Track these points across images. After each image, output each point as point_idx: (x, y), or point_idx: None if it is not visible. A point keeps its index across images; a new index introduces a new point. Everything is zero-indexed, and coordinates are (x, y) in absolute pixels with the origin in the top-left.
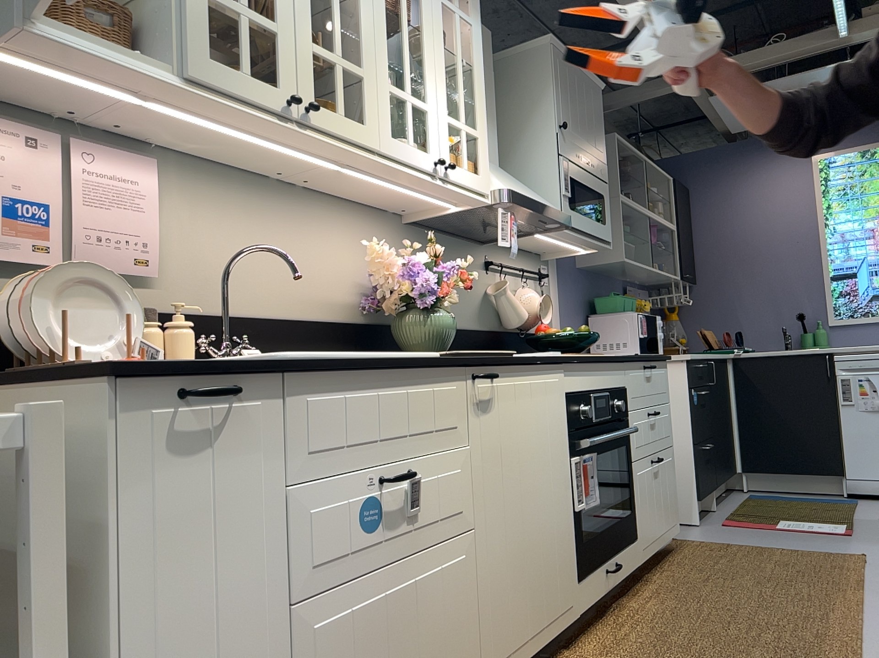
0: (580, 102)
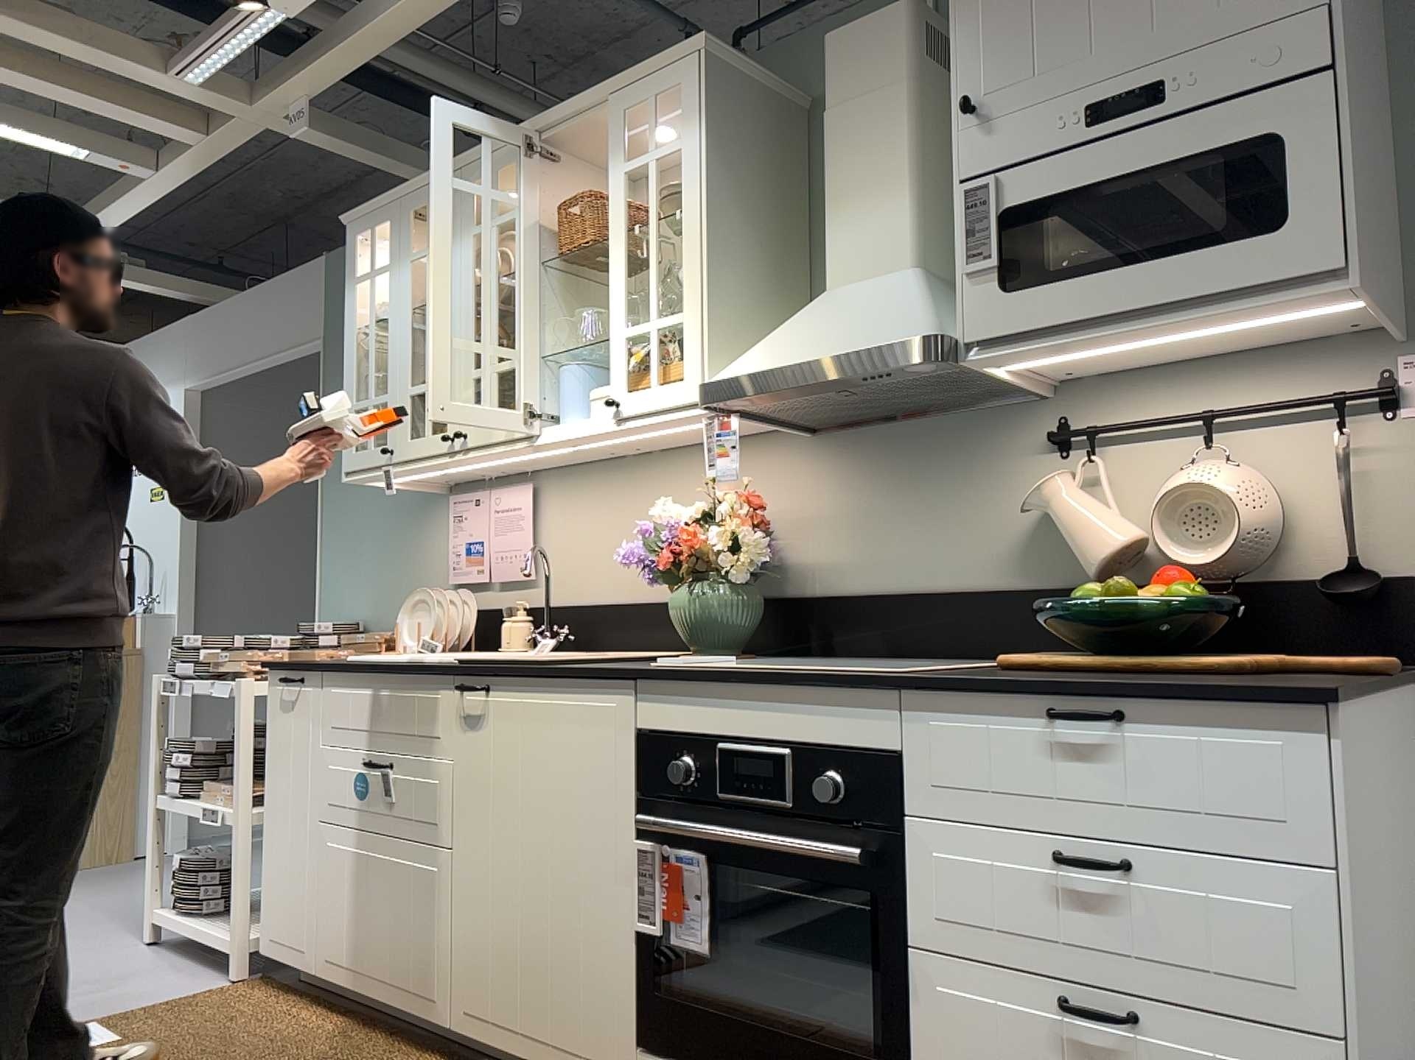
0: None
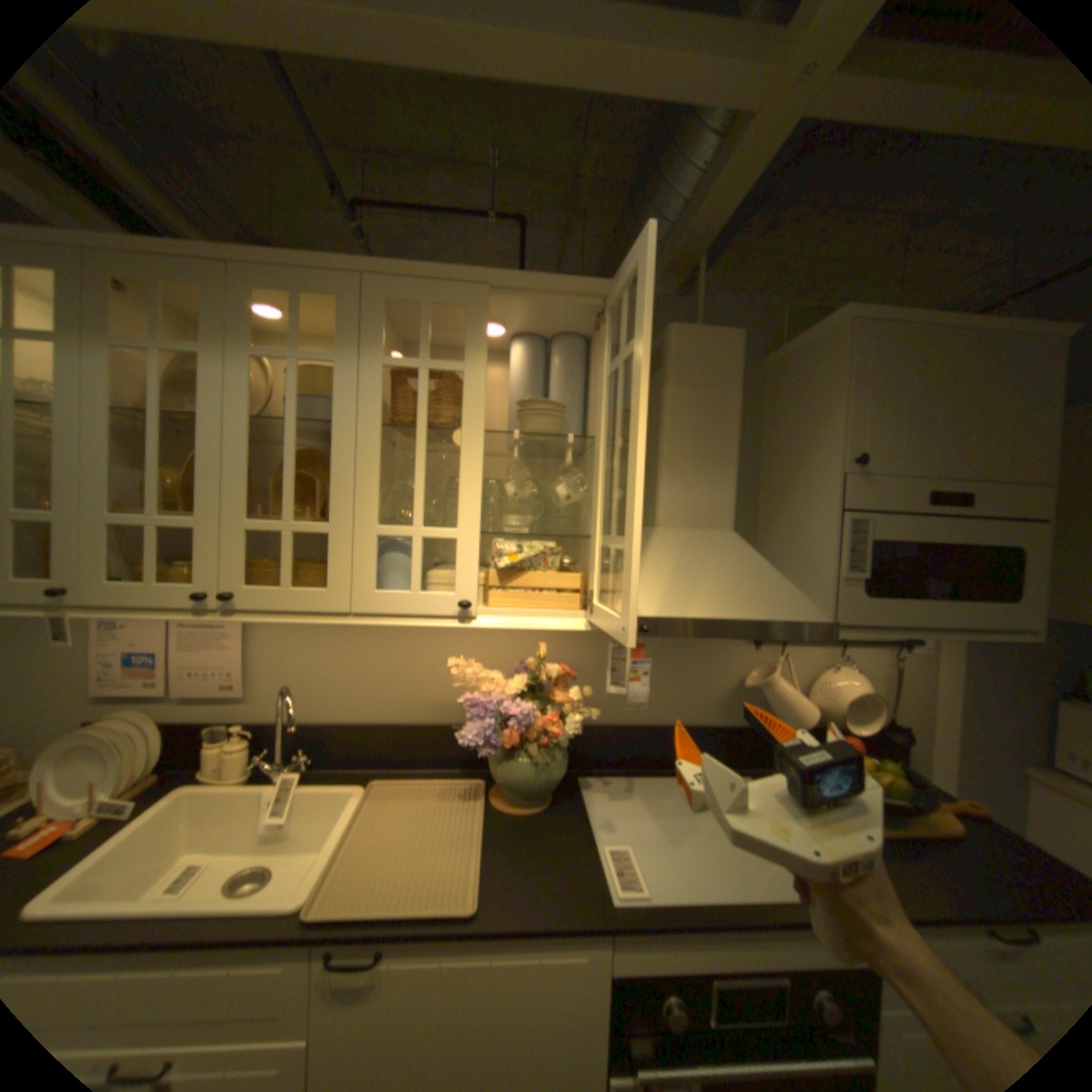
0: (950, 391)
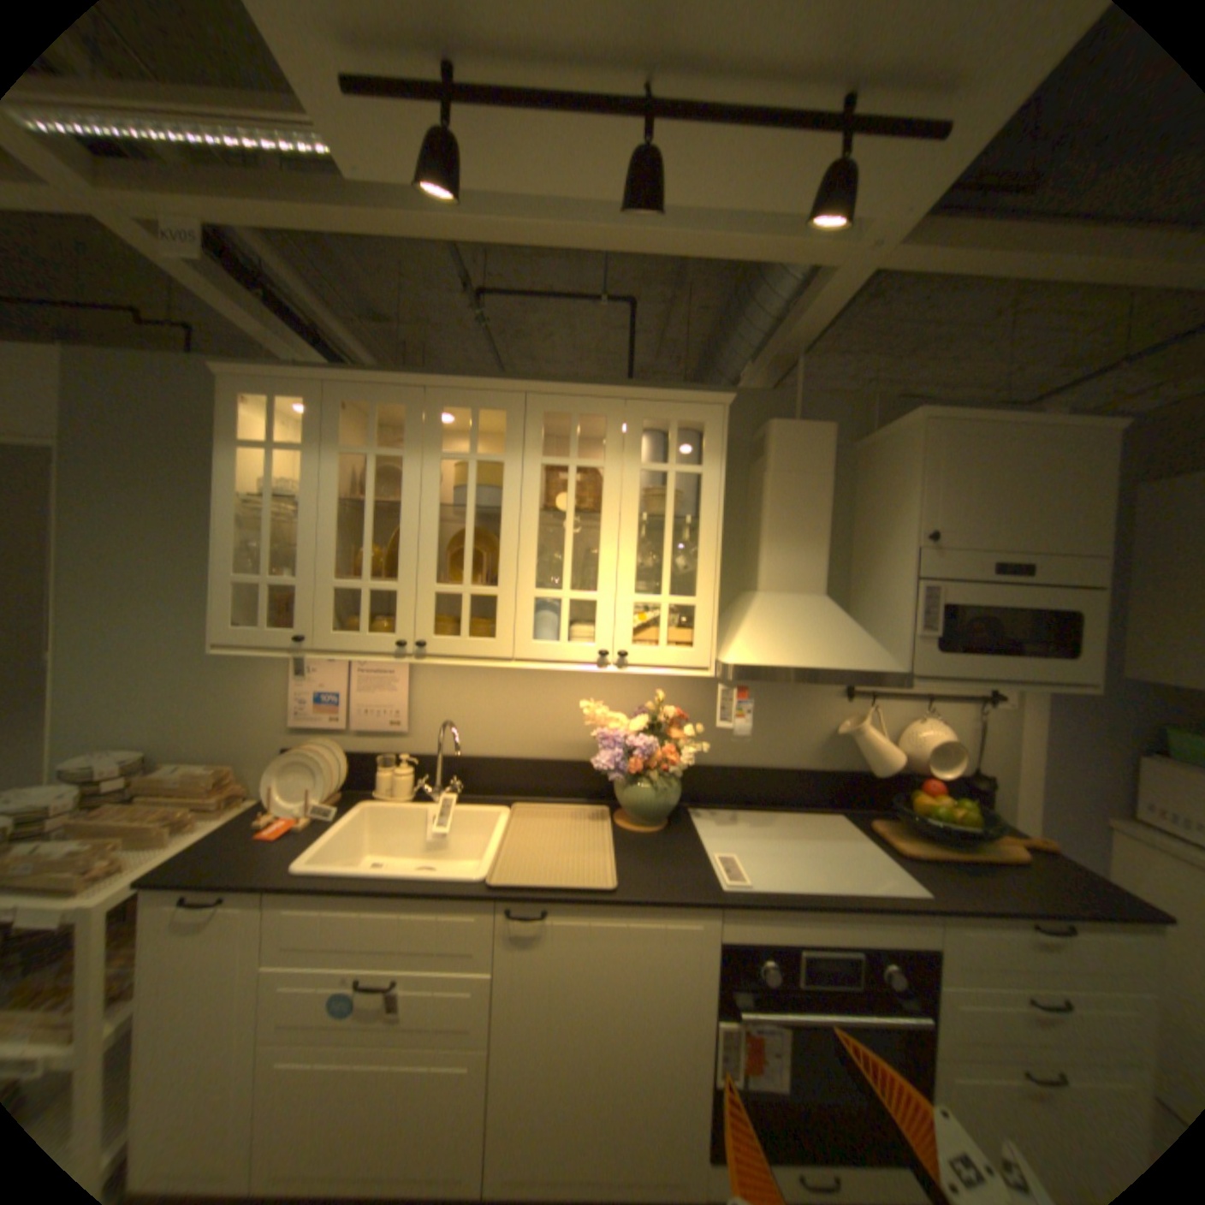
0: (1012, 478)
